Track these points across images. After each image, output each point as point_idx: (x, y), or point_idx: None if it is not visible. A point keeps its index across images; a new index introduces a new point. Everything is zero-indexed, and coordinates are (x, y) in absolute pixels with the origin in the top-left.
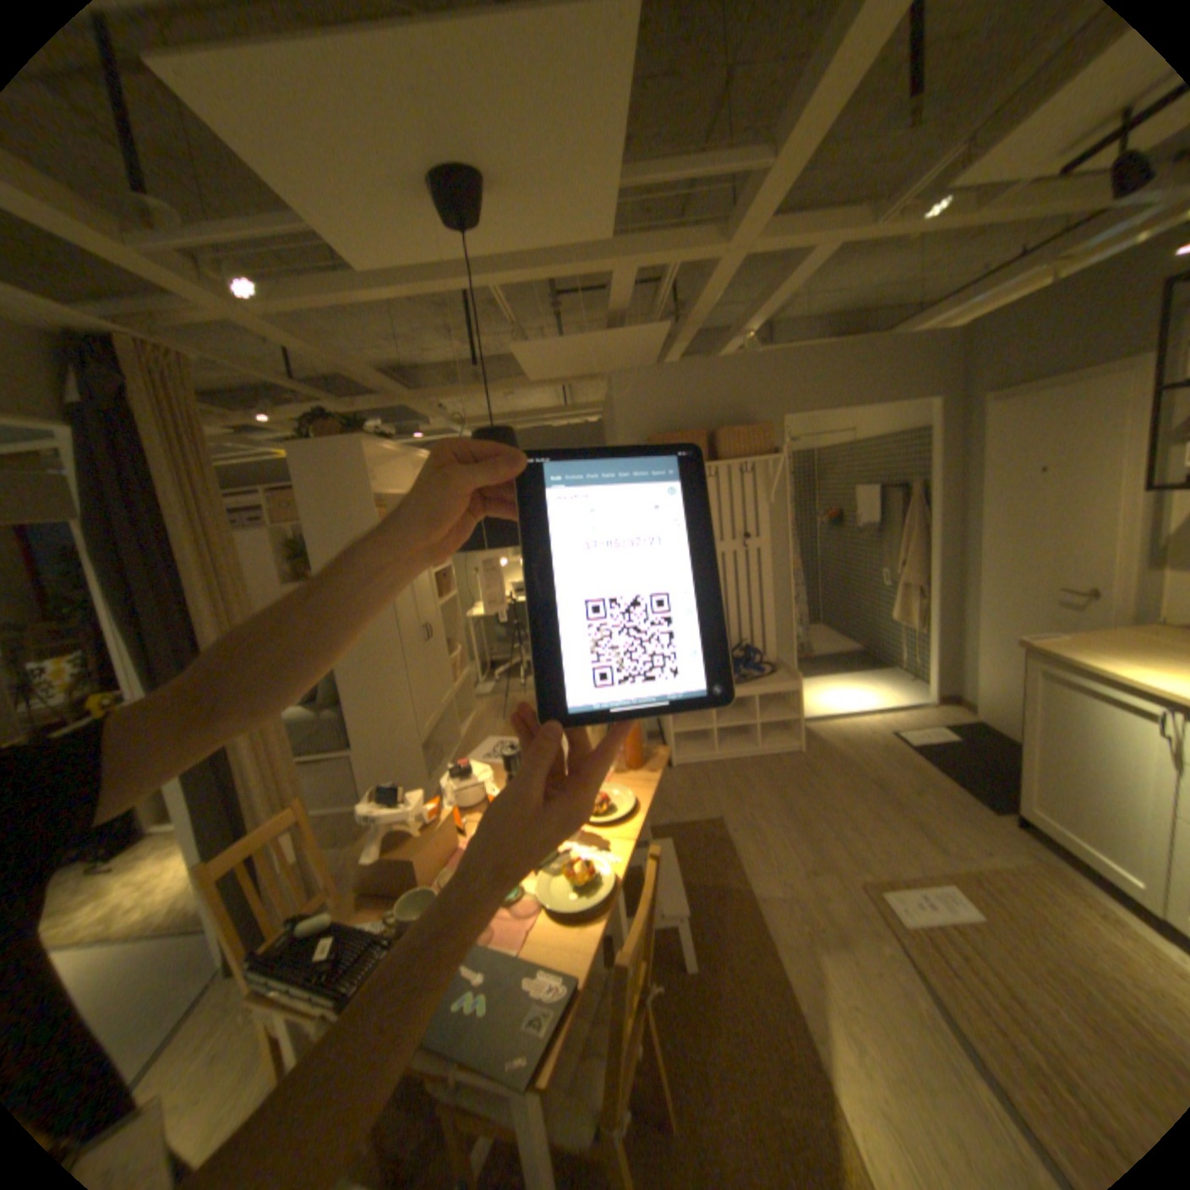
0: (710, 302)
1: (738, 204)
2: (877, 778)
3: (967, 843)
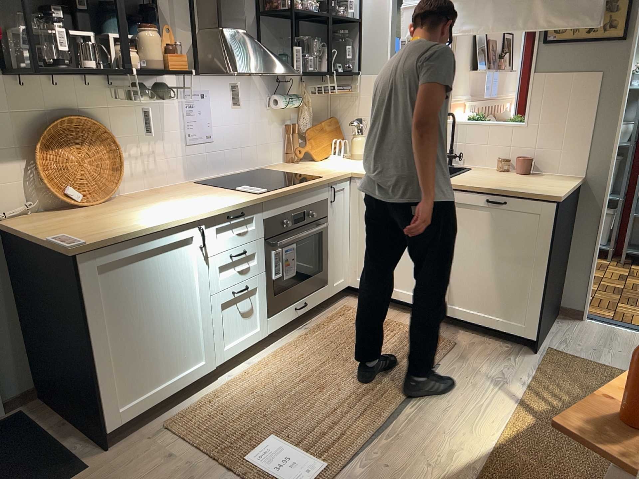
0: None
1: None
2: None
3: (160, 474)
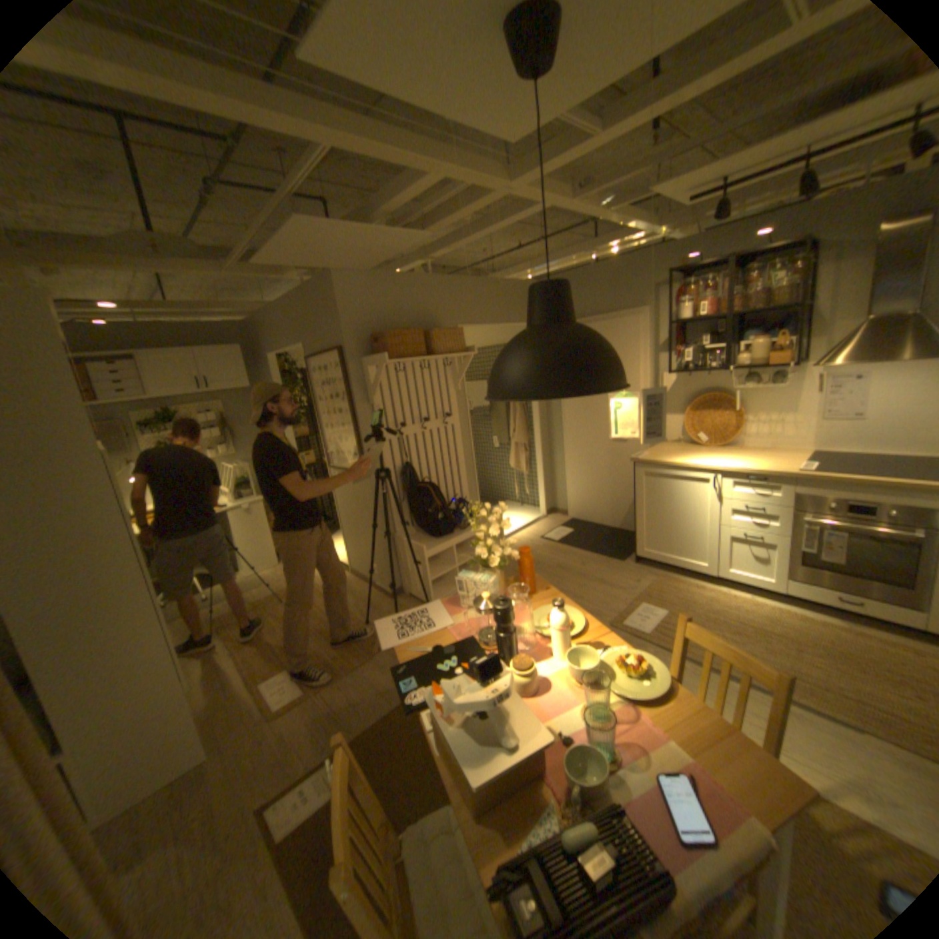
0: (445, 225)
1: (535, 154)
2: (556, 564)
3: (625, 580)
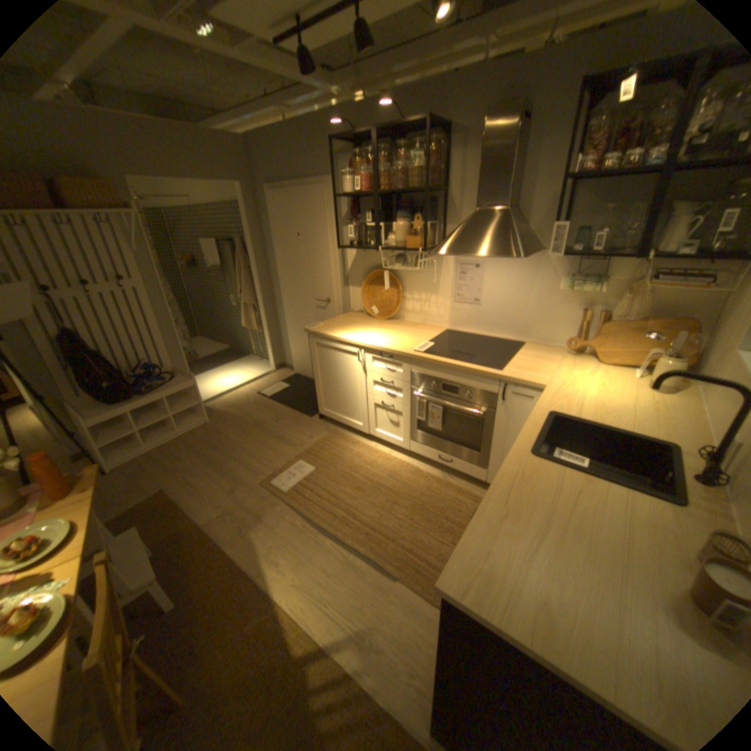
0: None
1: None
2: (253, 421)
3: (301, 436)
